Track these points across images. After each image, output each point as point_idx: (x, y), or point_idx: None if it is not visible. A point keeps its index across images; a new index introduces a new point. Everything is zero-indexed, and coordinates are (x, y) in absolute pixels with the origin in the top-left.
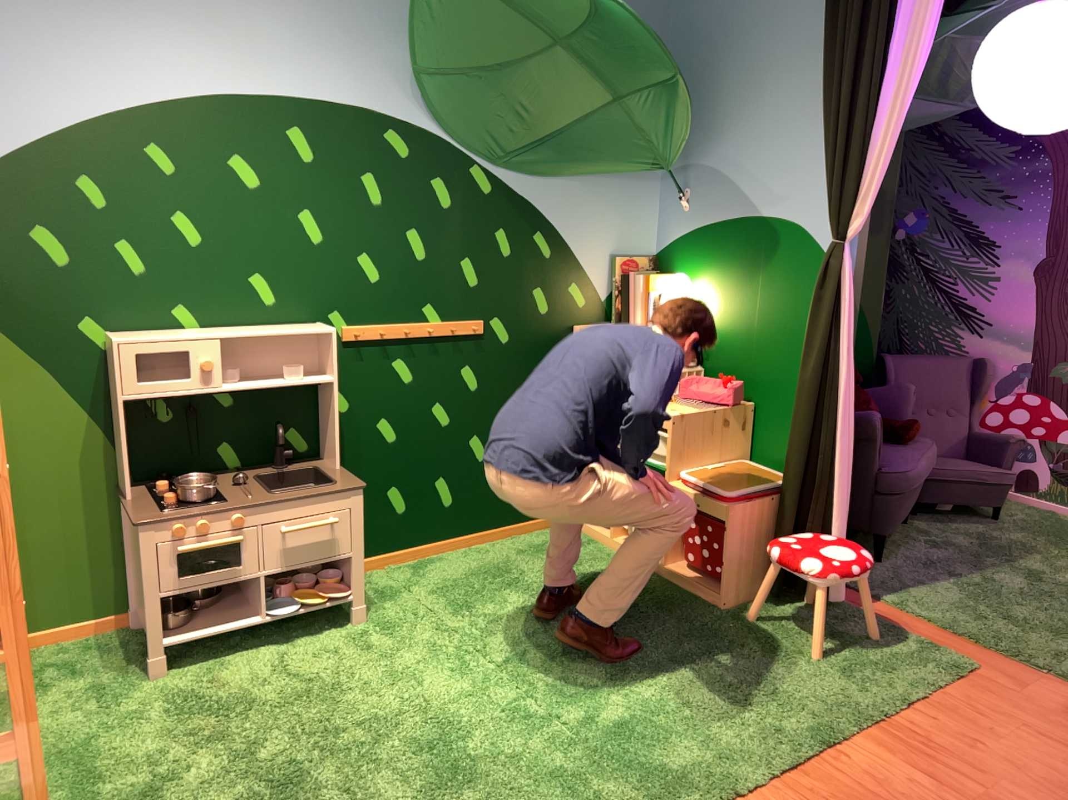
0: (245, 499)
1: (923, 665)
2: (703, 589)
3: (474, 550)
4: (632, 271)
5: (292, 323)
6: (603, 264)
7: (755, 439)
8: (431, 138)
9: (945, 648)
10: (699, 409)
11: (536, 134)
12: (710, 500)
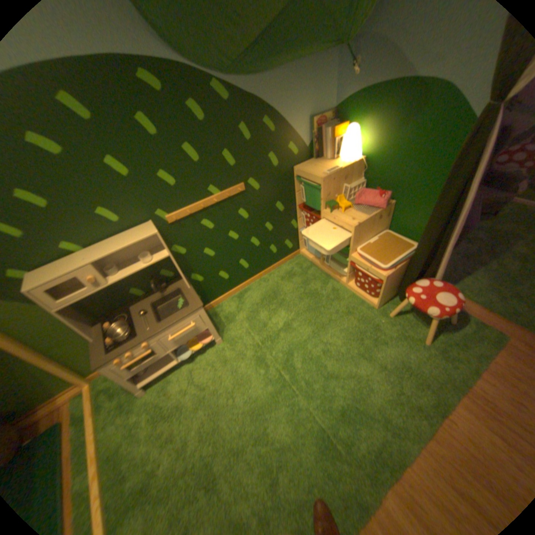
0: (146, 331)
1: (481, 343)
2: (367, 299)
3: (262, 279)
4: (322, 124)
5: (135, 226)
6: (306, 125)
7: (393, 218)
8: (173, 65)
9: (489, 325)
10: (366, 215)
11: (250, 37)
12: (374, 269)
